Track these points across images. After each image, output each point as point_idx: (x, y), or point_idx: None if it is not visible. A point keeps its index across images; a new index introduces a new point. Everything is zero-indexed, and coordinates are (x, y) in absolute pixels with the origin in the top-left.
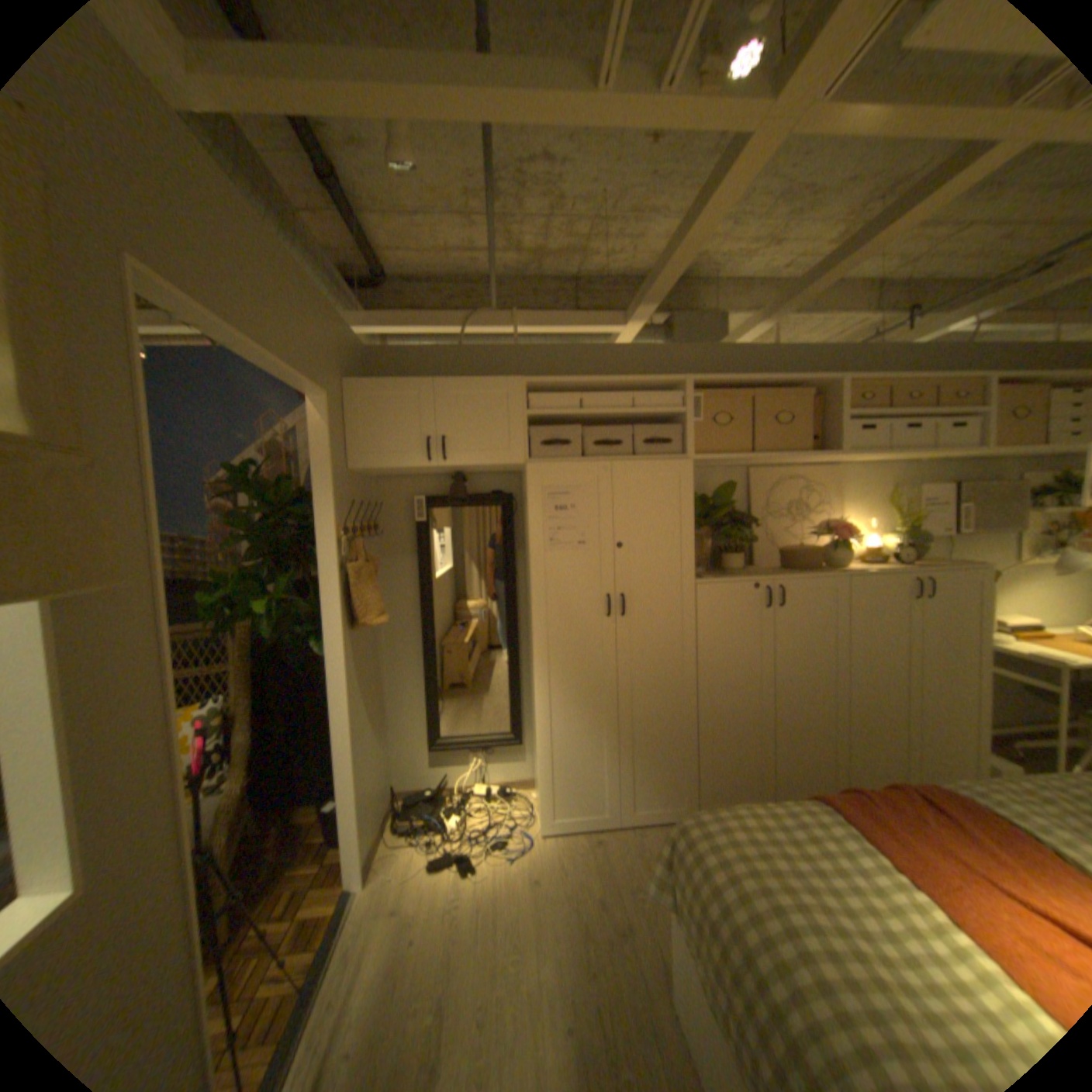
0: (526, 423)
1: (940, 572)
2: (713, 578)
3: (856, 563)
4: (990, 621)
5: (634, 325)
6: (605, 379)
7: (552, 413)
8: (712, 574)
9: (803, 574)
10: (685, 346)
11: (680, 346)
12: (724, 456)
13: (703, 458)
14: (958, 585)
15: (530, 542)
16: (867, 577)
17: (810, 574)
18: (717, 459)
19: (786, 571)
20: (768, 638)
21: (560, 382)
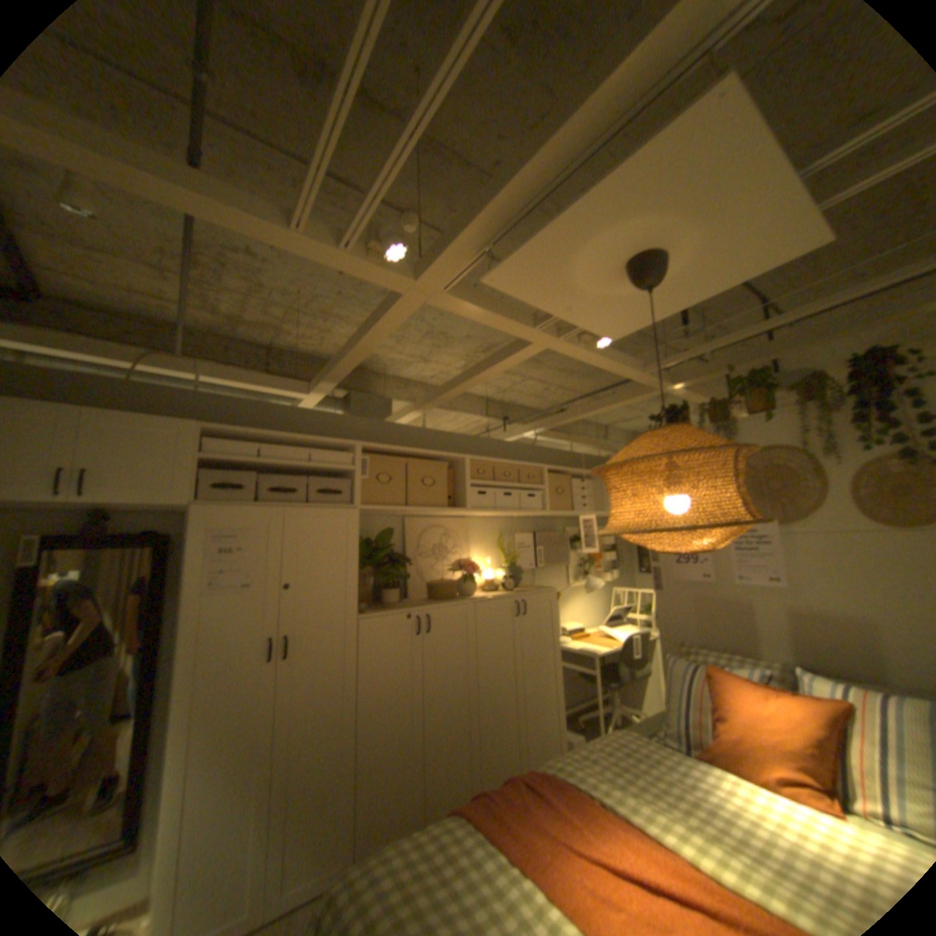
0: (197, 463)
1: (527, 595)
2: (373, 611)
3: (478, 590)
4: (556, 628)
5: (317, 394)
6: (285, 434)
7: (228, 457)
8: (373, 607)
9: (442, 602)
10: (358, 417)
11: (354, 417)
12: (384, 506)
13: (368, 507)
14: (538, 603)
15: (185, 585)
16: (485, 601)
17: (448, 602)
18: (379, 508)
19: (431, 600)
20: (417, 661)
21: (240, 430)
